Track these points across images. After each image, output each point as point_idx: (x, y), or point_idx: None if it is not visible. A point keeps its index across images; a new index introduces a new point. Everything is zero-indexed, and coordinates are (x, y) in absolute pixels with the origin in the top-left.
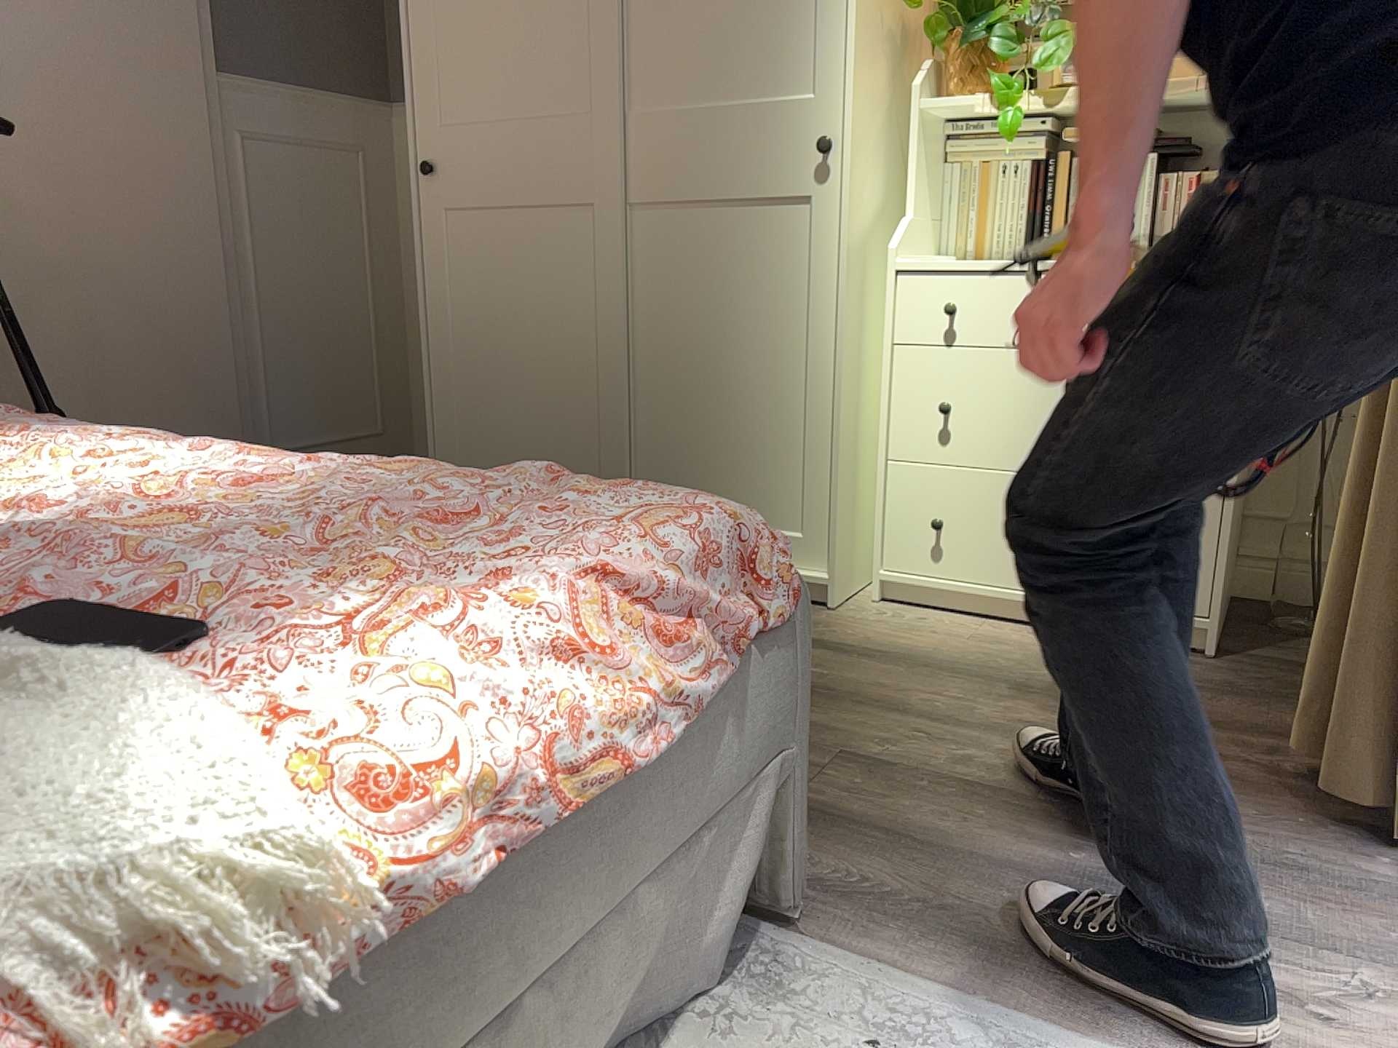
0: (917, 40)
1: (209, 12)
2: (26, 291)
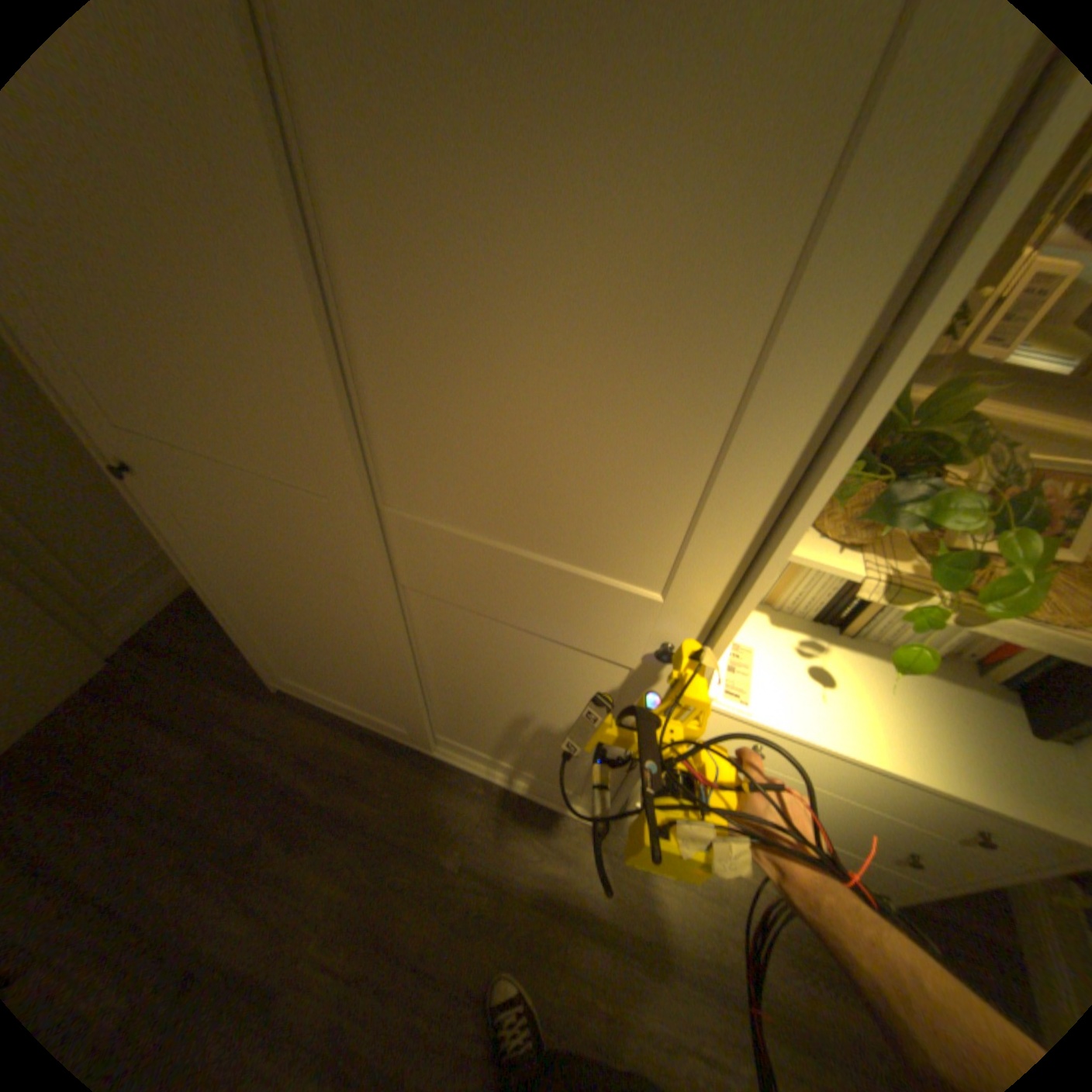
0: None
1: None
2: None
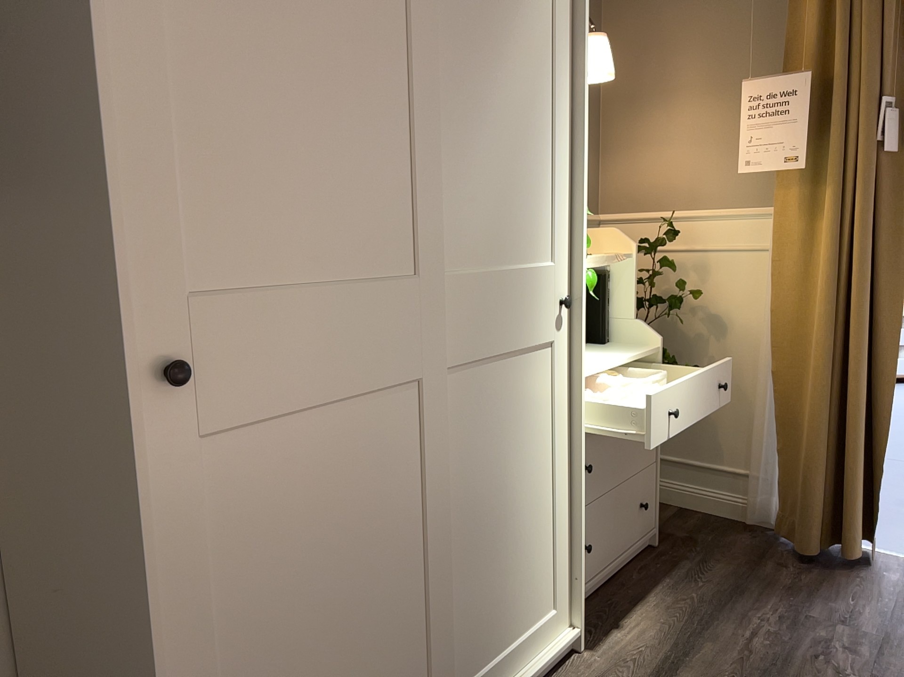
0: None
1: None
2: None
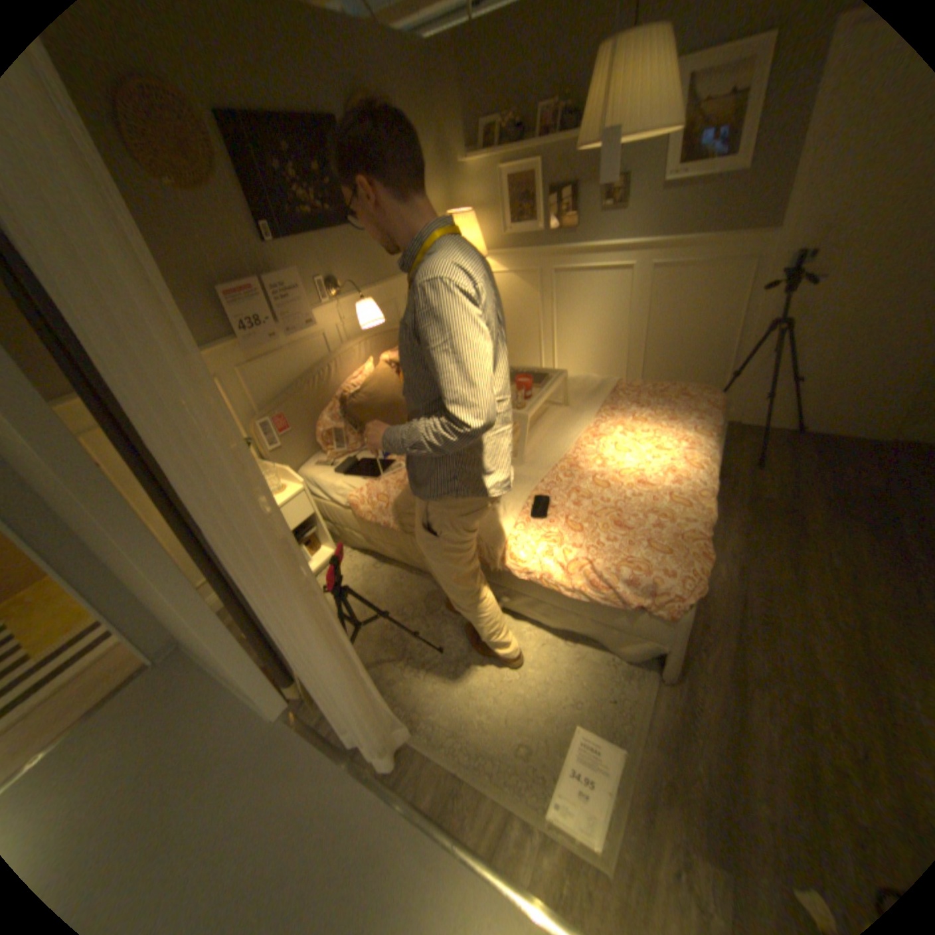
0: None
1: None
2: (821, 328)
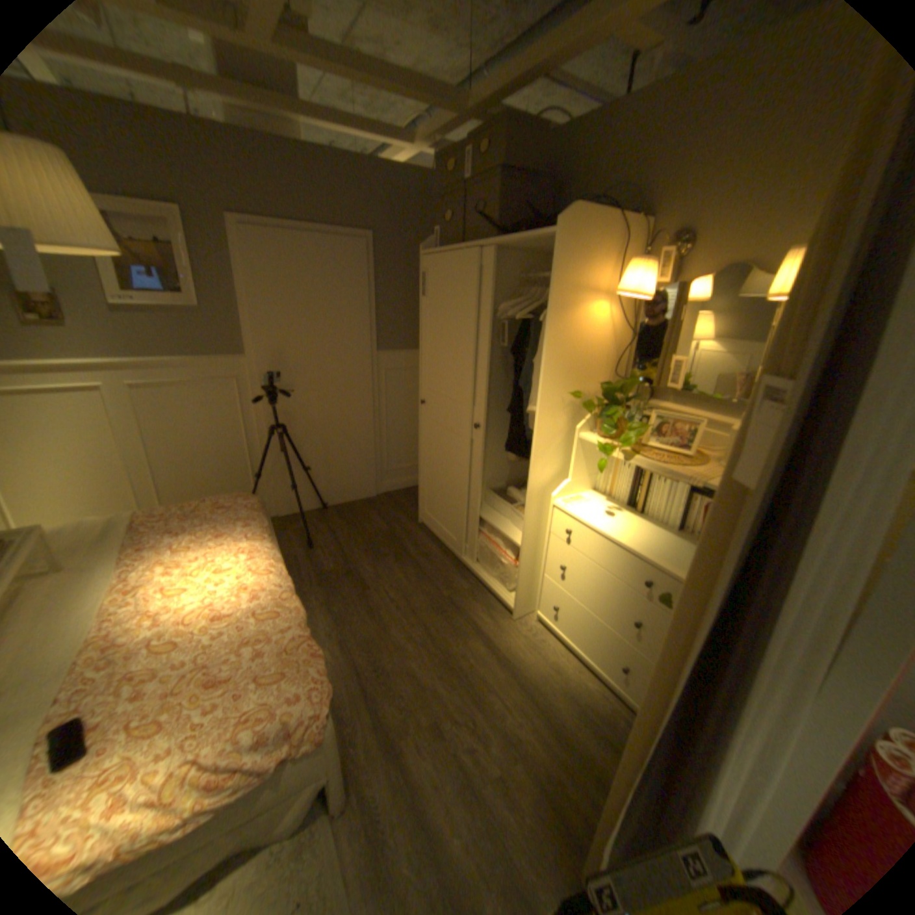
0: (597, 396)
1: (374, 331)
2: (305, 428)
